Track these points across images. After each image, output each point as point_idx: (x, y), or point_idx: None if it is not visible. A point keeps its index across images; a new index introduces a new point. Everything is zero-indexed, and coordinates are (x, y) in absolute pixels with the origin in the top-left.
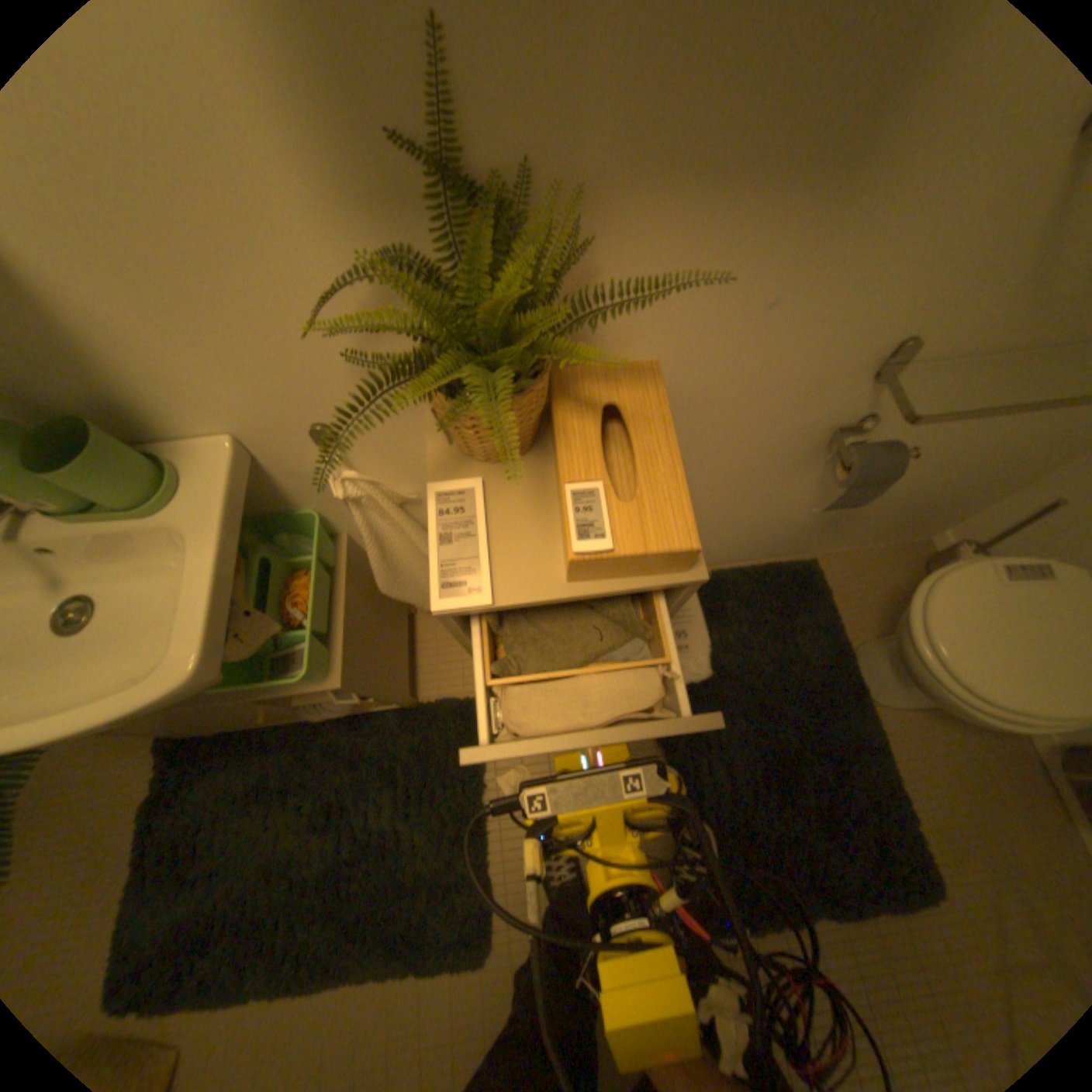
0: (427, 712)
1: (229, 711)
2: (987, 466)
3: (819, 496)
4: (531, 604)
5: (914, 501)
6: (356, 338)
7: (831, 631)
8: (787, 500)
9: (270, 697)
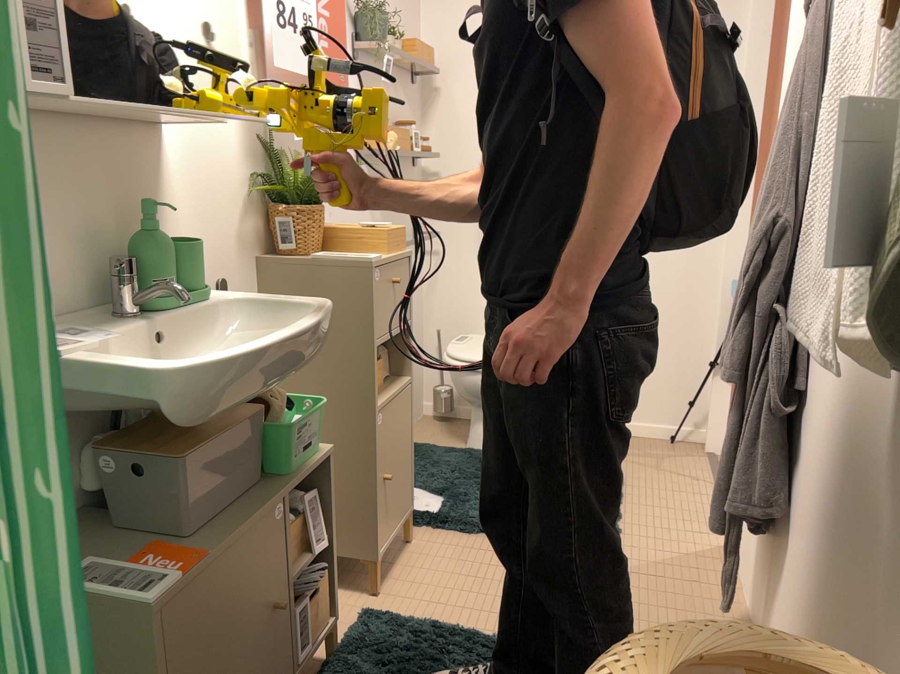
0: (351, 639)
1: (274, 555)
2: None
3: None
4: (389, 259)
5: None
6: (243, 218)
7: (450, 450)
8: None
9: (307, 470)
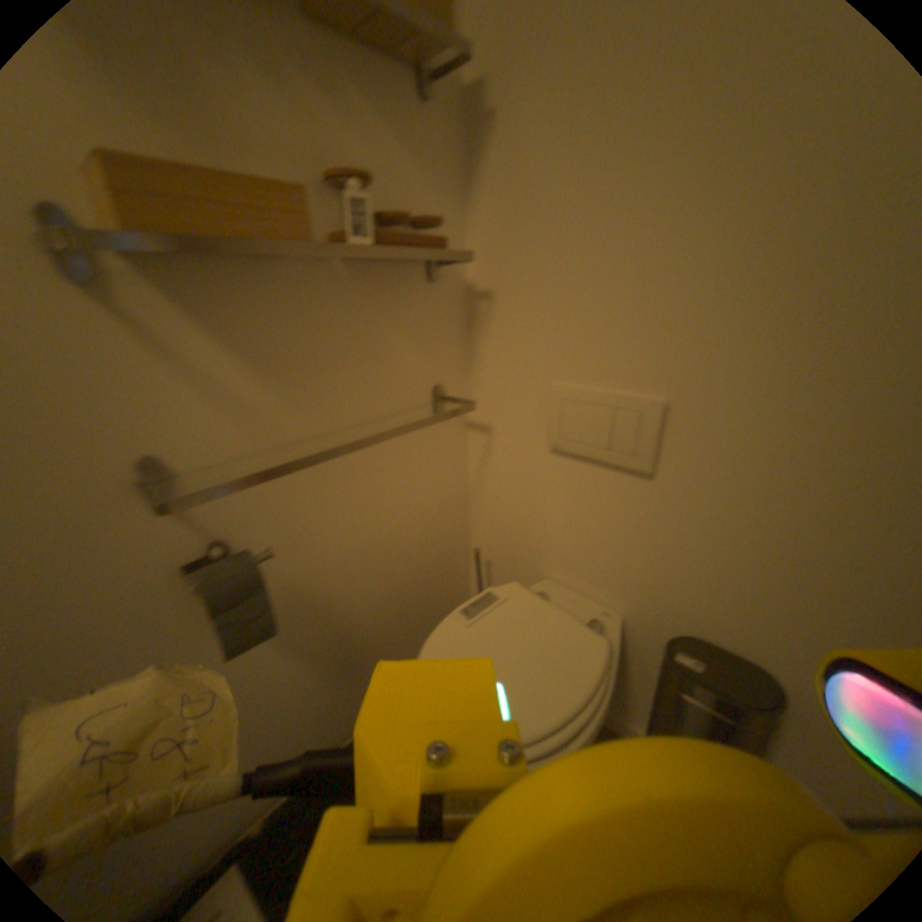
0: None
1: None
2: (417, 548)
3: (291, 644)
4: None
5: (402, 603)
6: None
7: None
8: (255, 667)
9: None
